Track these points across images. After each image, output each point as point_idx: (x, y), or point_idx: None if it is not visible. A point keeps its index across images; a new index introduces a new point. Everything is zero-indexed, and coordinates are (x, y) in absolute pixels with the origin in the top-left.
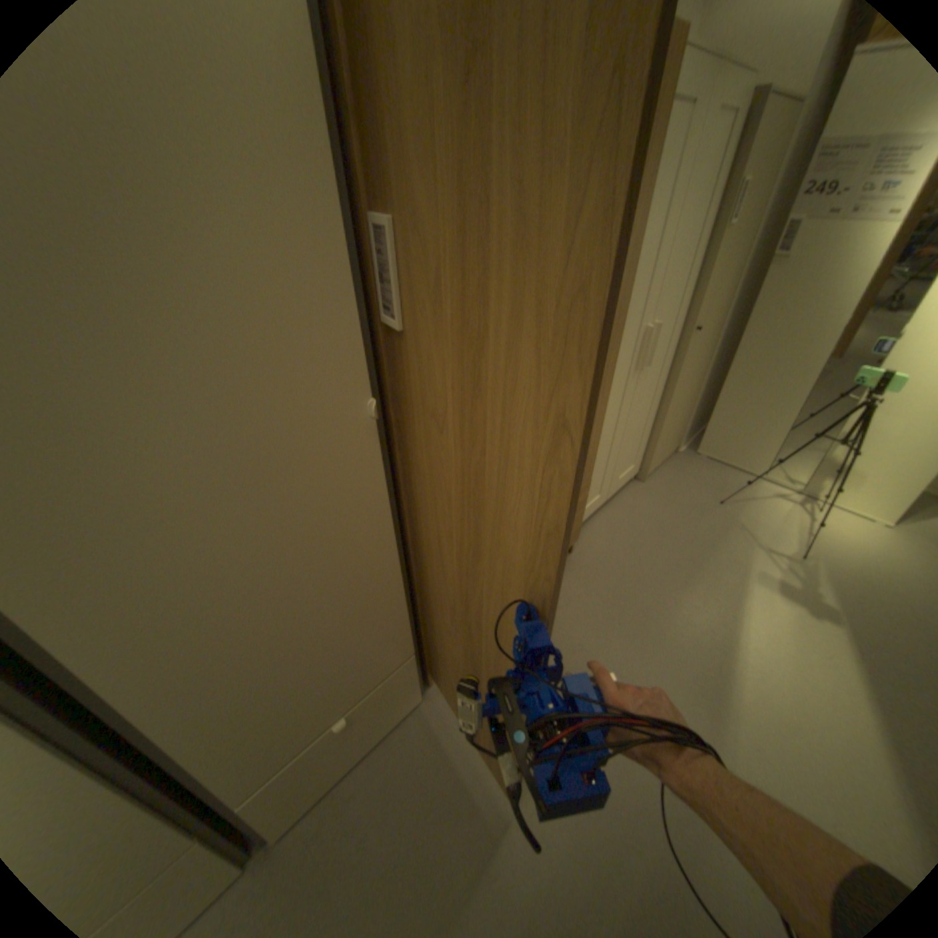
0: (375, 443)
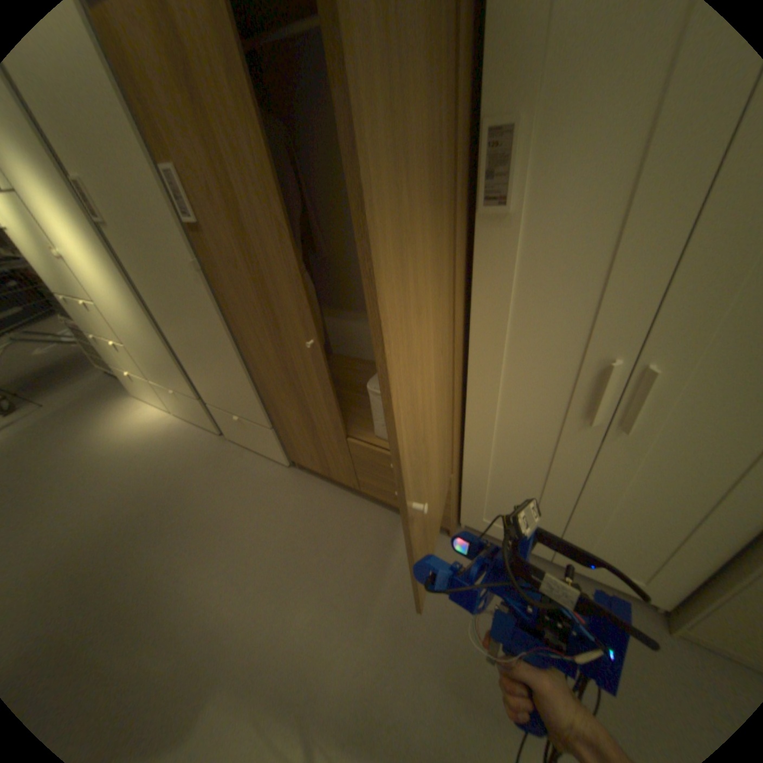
0: (205, 286)
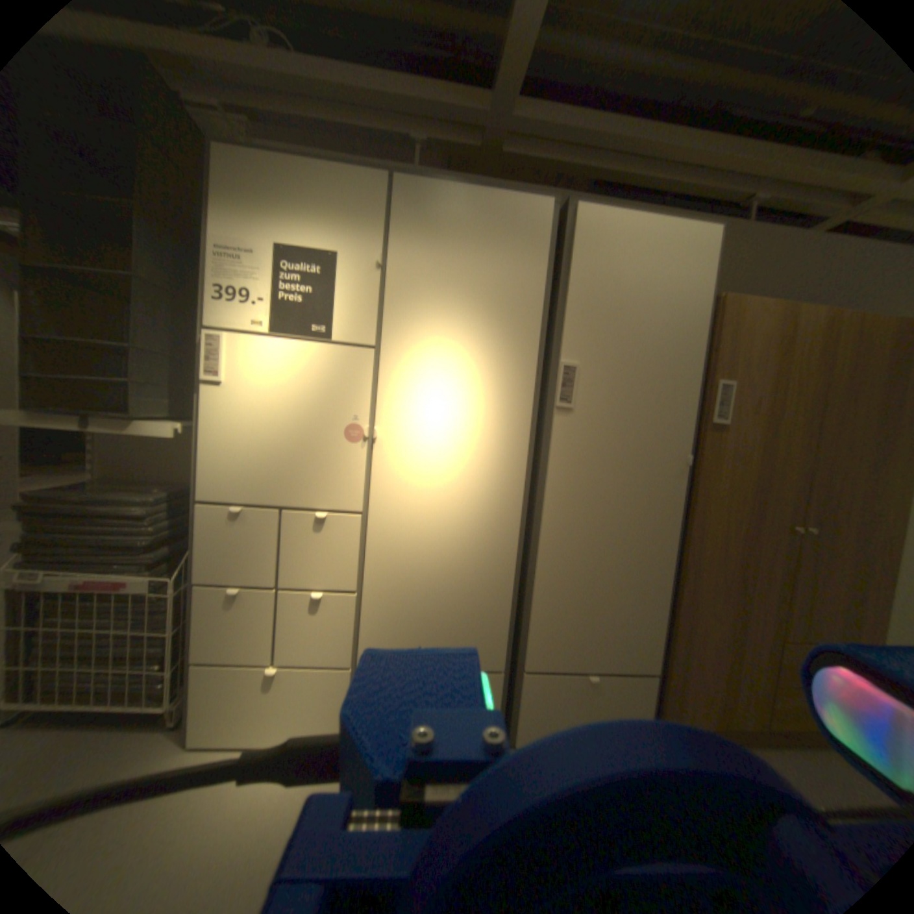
0: (685, 481)
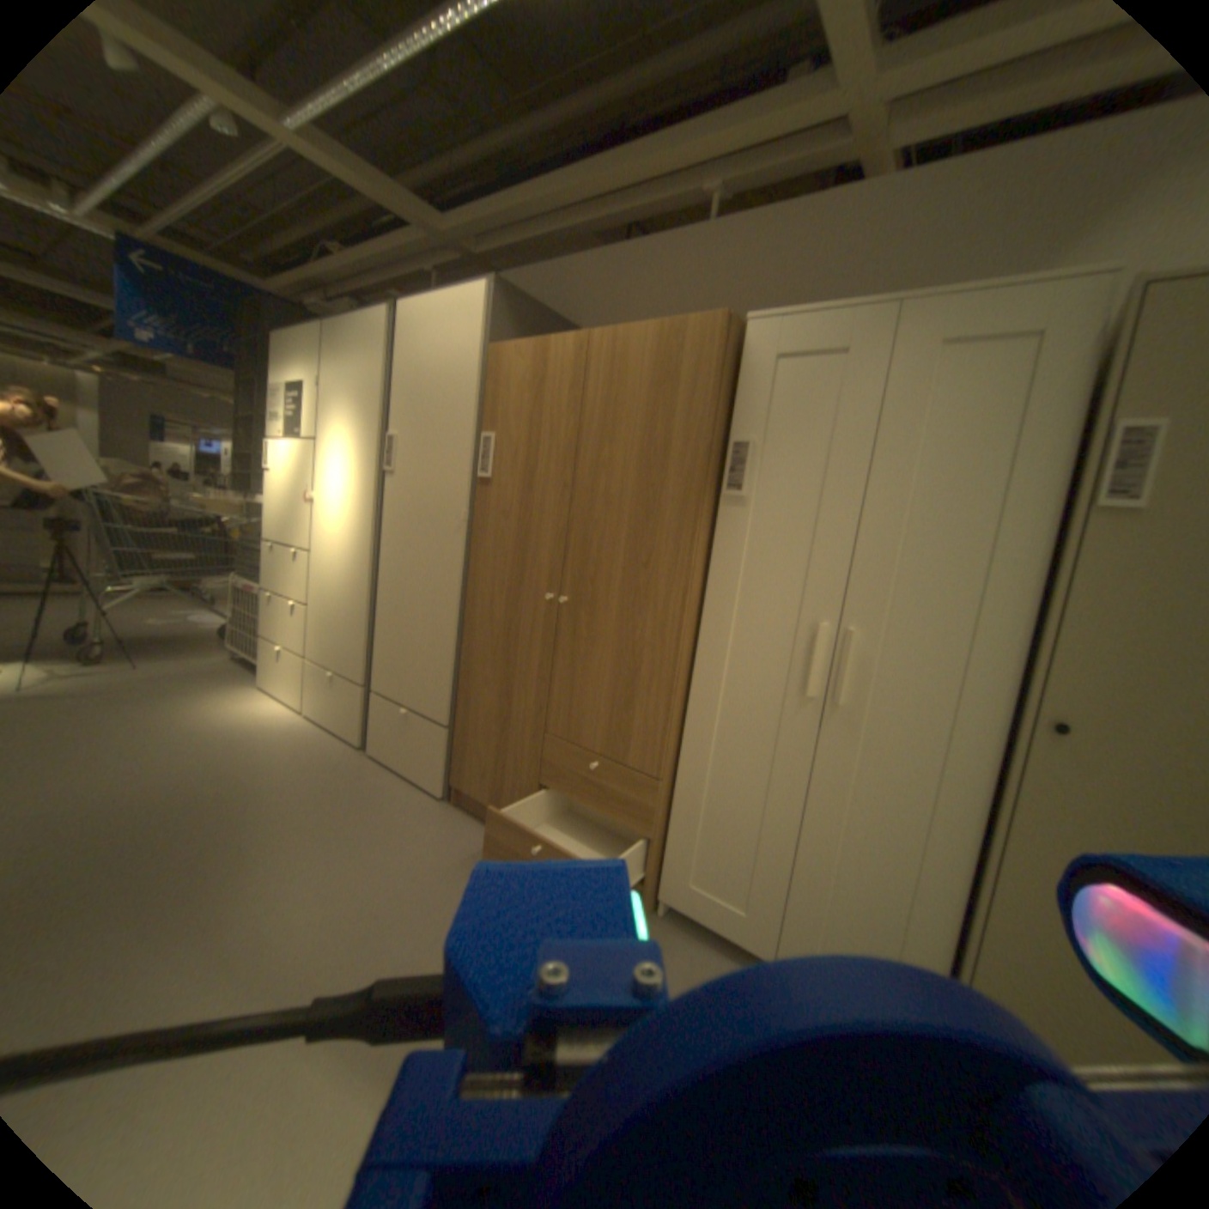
0: (459, 536)
